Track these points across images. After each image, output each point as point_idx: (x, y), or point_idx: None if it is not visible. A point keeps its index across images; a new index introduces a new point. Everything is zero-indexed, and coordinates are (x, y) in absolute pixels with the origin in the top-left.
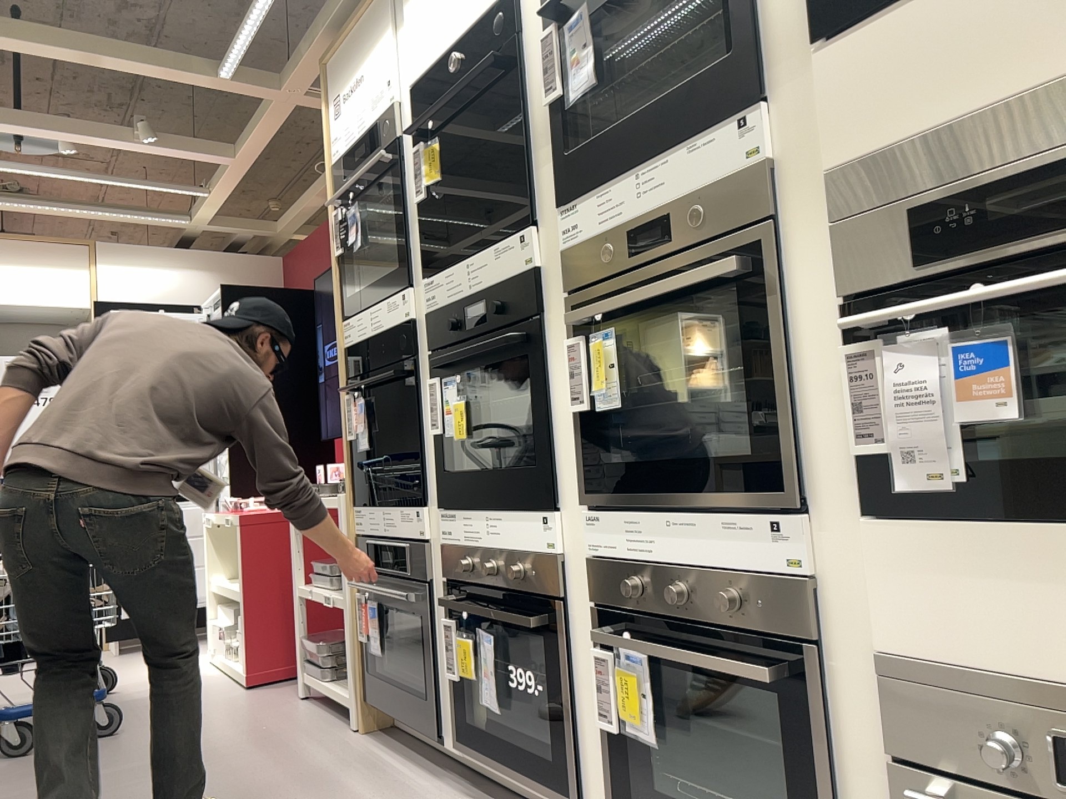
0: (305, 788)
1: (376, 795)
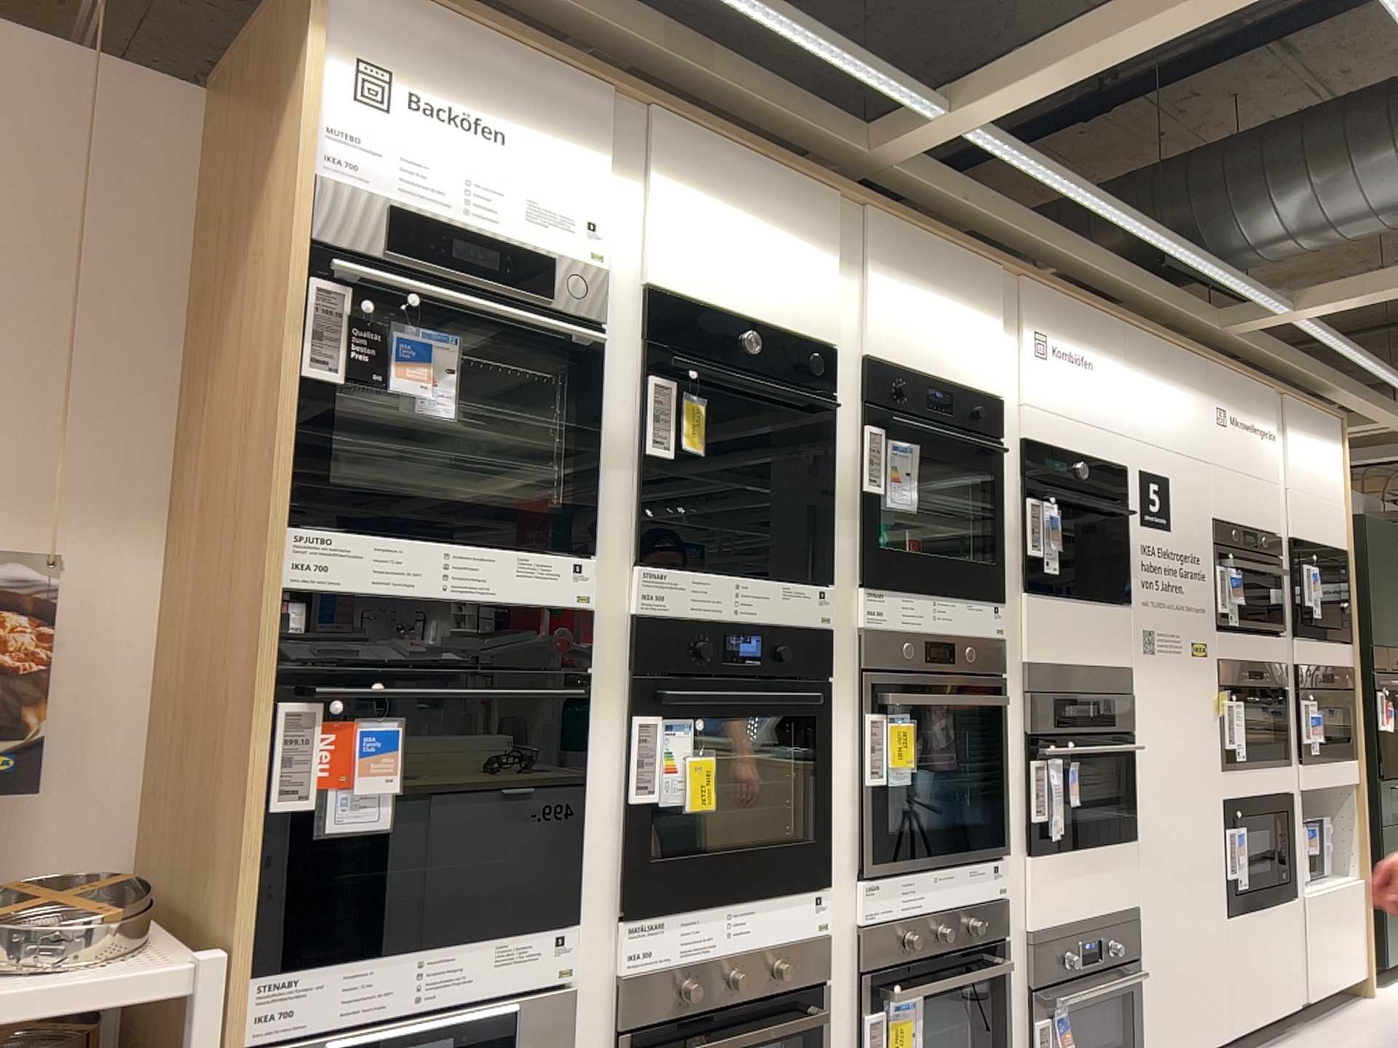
0: None
1: None
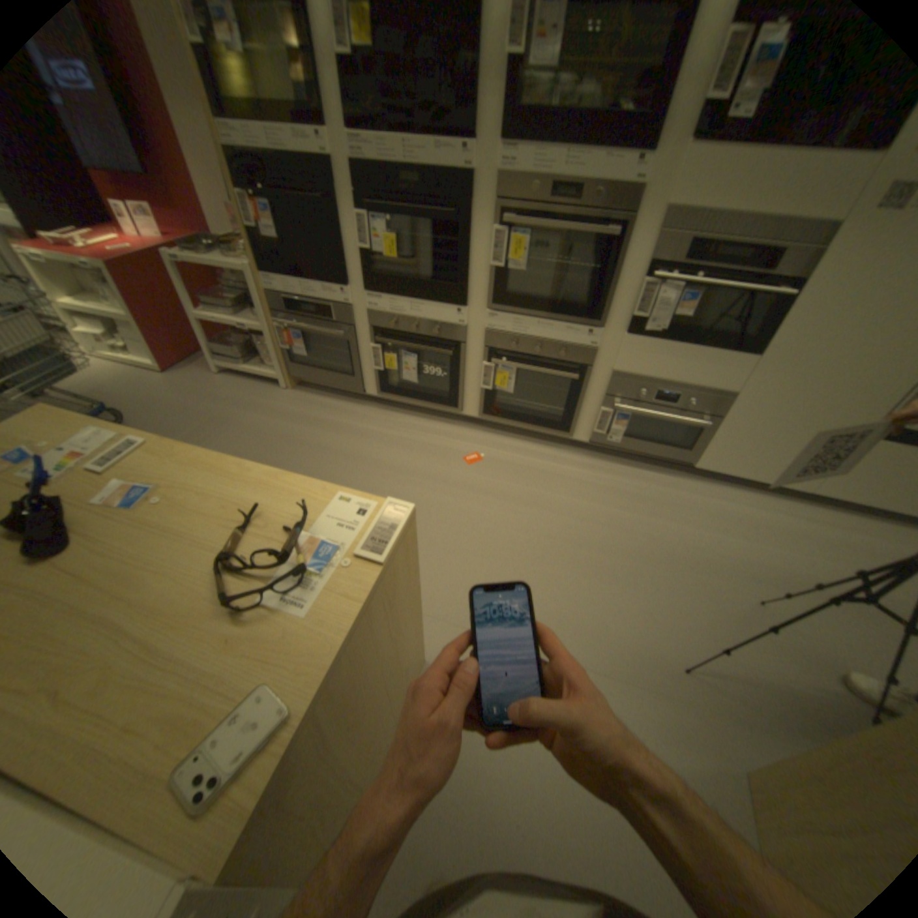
0: (308, 427)
1: (347, 422)
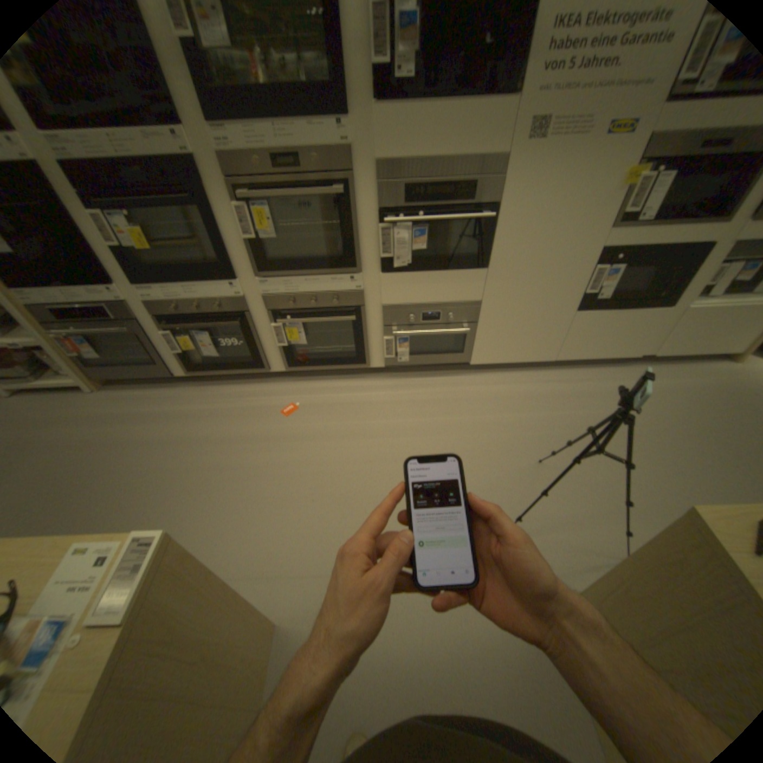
0: (120, 425)
1: (161, 408)
